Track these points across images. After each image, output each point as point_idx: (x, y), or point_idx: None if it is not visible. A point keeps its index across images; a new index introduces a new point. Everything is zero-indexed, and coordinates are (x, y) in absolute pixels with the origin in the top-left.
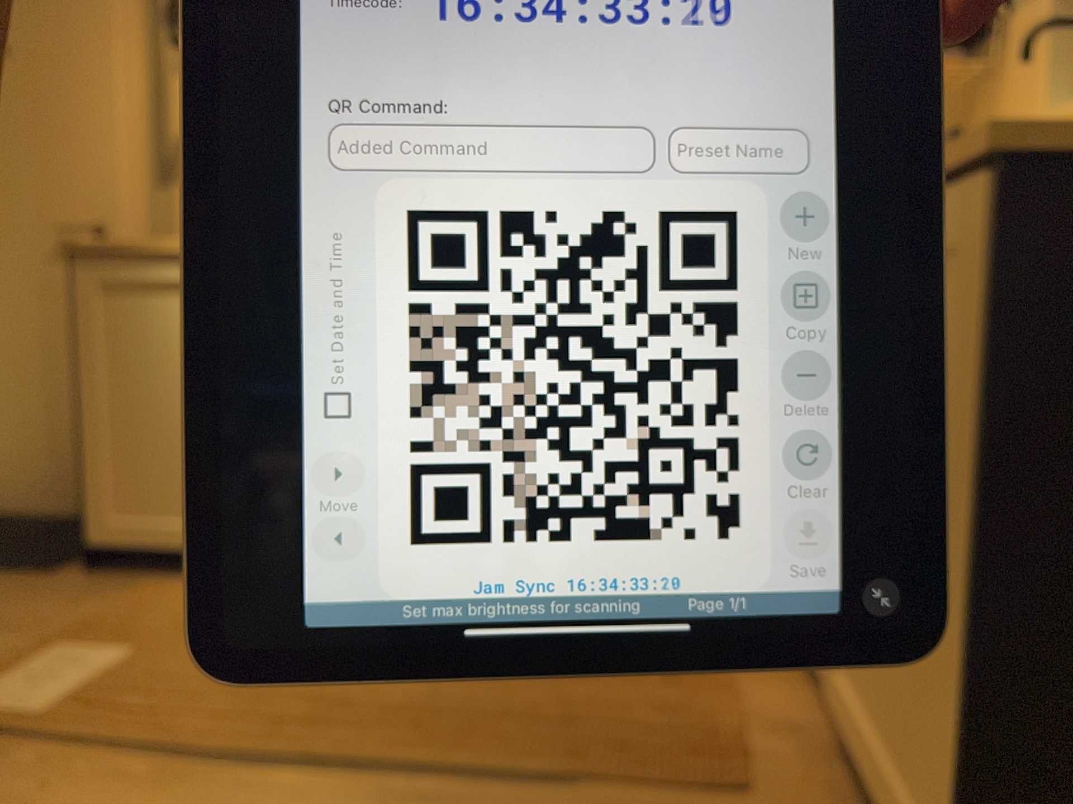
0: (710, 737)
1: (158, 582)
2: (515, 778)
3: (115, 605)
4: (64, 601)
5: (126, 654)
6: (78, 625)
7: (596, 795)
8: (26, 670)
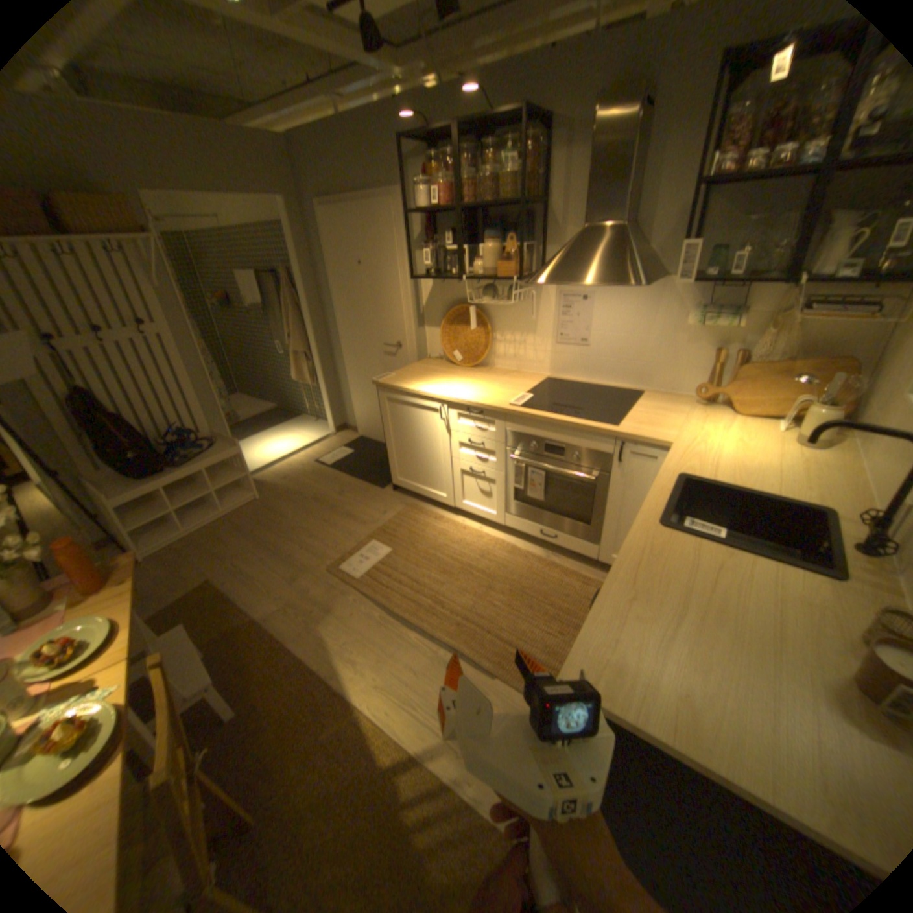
0: (555, 668)
1: (413, 504)
2: (476, 661)
3: (397, 514)
4: (384, 507)
5: (391, 548)
6: (383, 525)
7: (497, 681)
8: (363, 548)
